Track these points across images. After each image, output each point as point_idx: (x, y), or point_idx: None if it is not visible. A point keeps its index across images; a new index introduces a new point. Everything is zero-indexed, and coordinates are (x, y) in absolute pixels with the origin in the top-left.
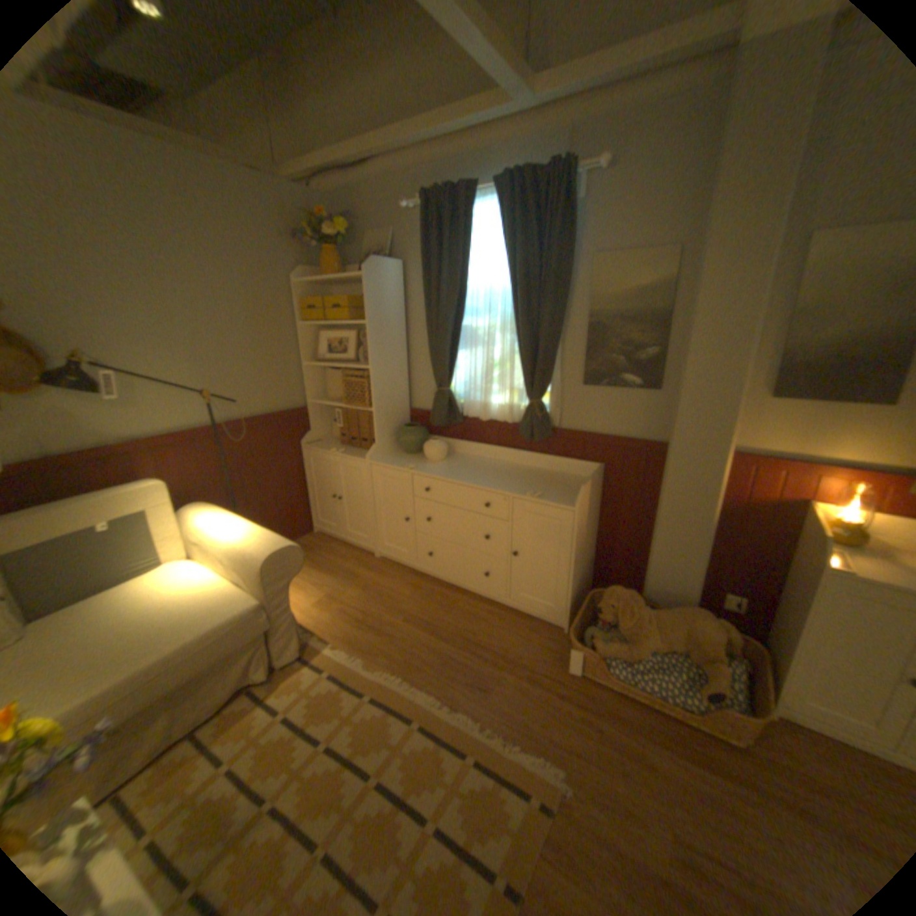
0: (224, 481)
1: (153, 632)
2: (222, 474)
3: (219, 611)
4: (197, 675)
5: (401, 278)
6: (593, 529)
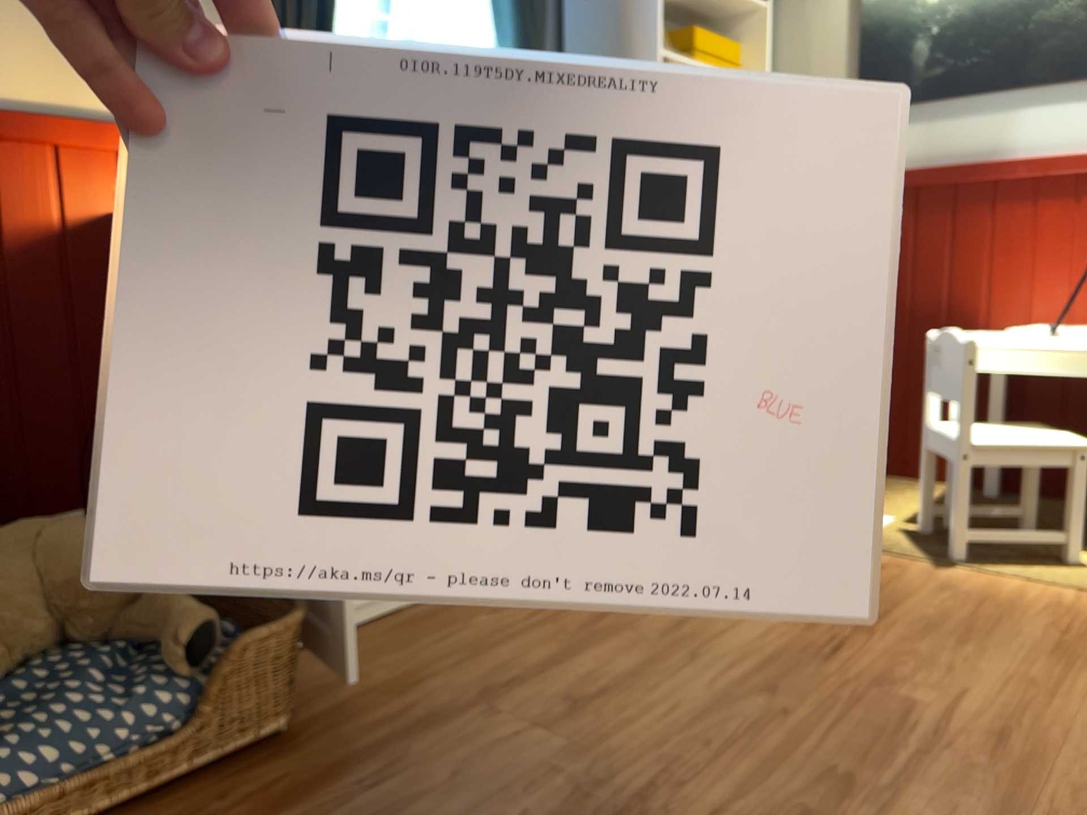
0: None
1: None
2: None
3: None
4: None
5: None
6: None
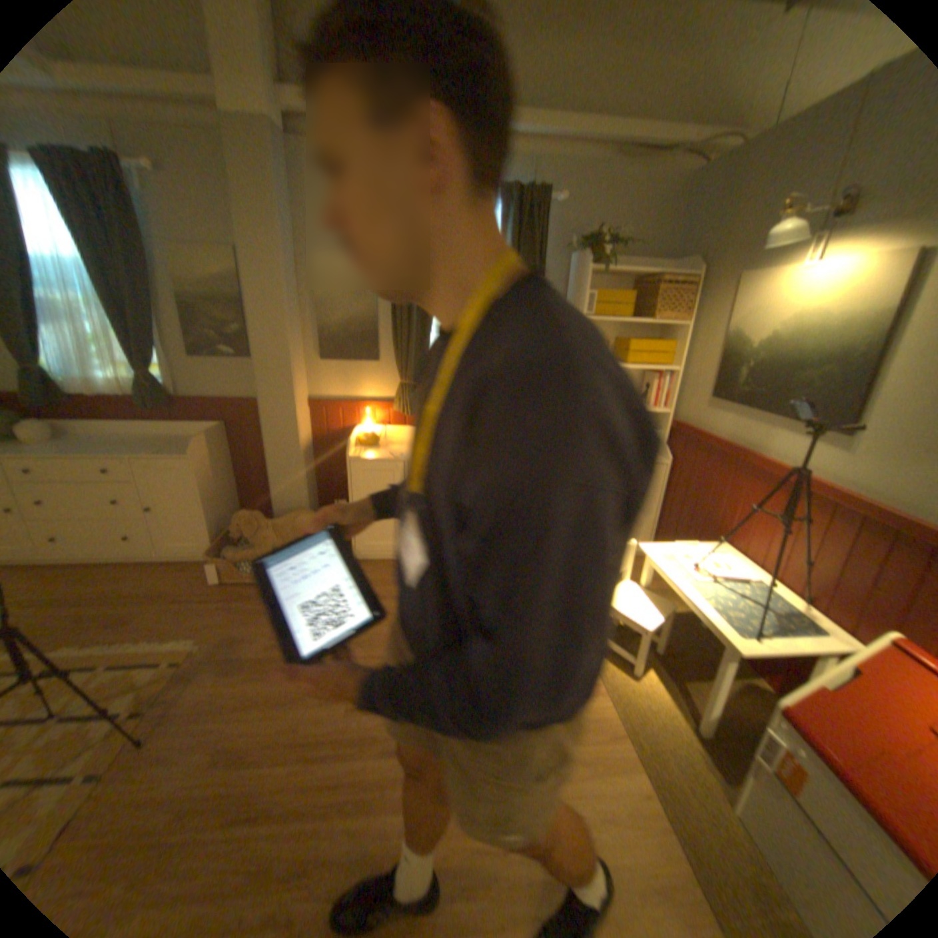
0: None
1: None
2: None
3: None
4: None
5: None
6: (226, 477)
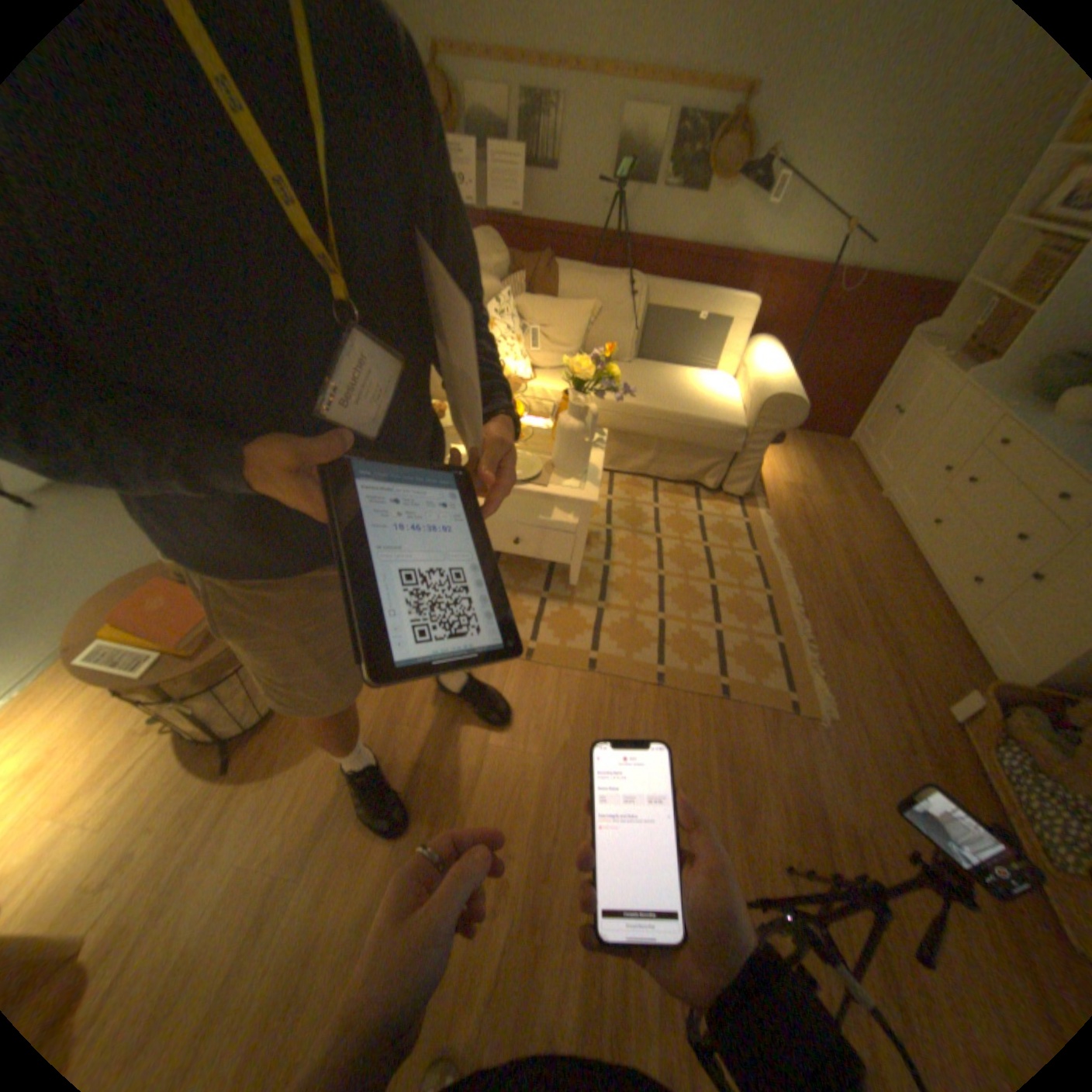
0: (806, 333)
1: (679, 399)
2: (810, 325)
3: (719, 414)
4: (680, 445)
5: None
6: None
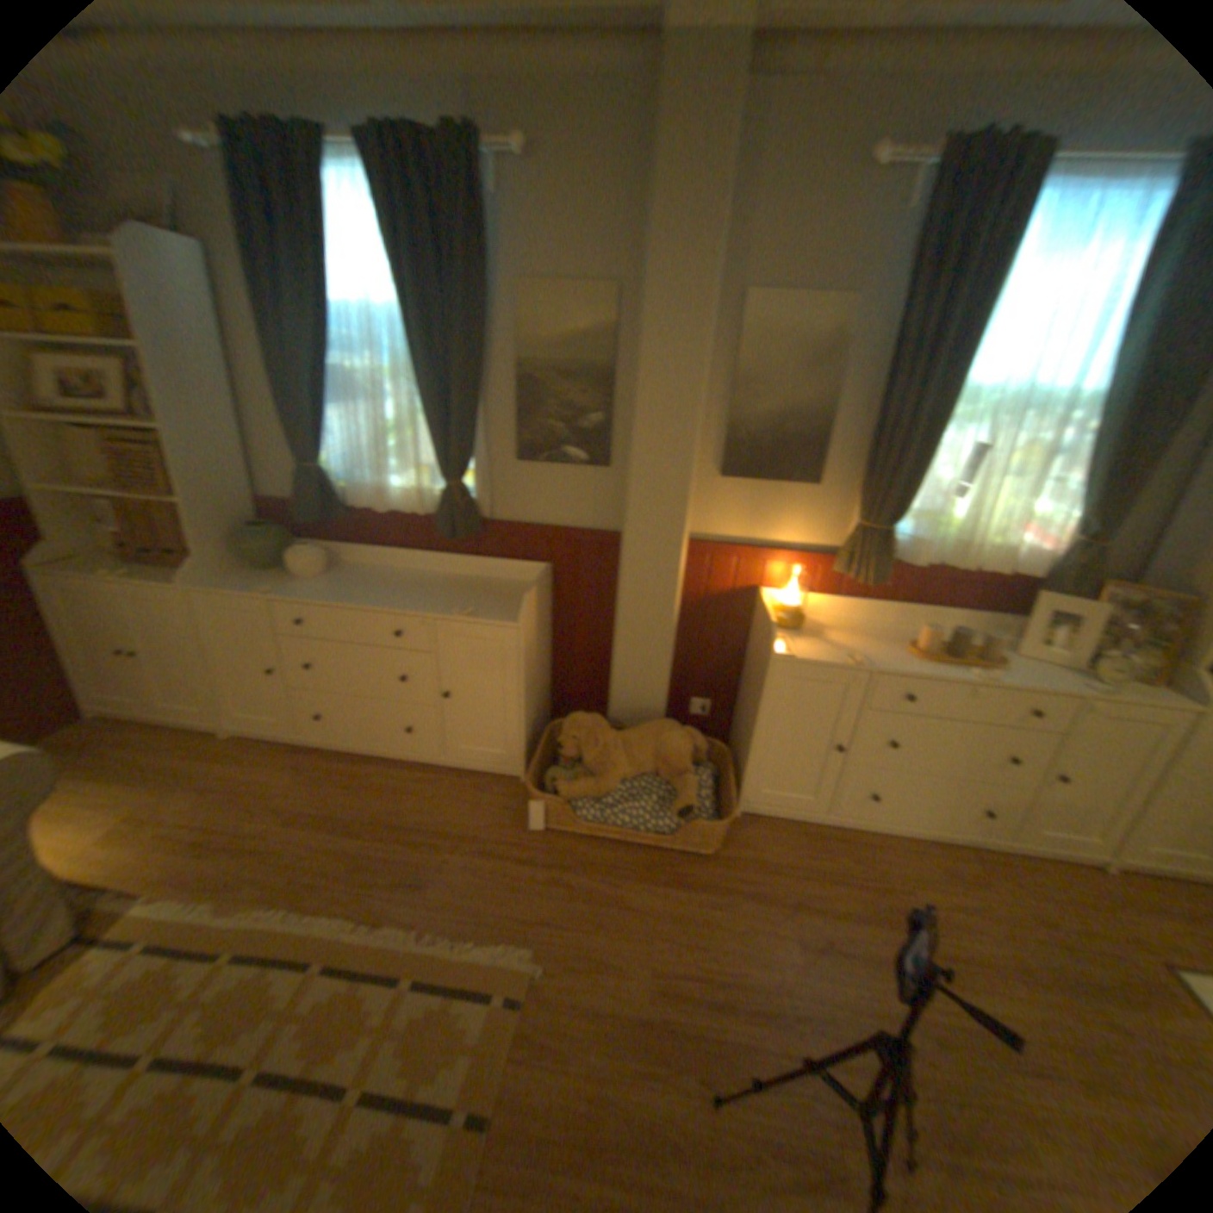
0: None
1: None
2: None
3: None
4: None
5: (205, 273)
6: (545, 647)
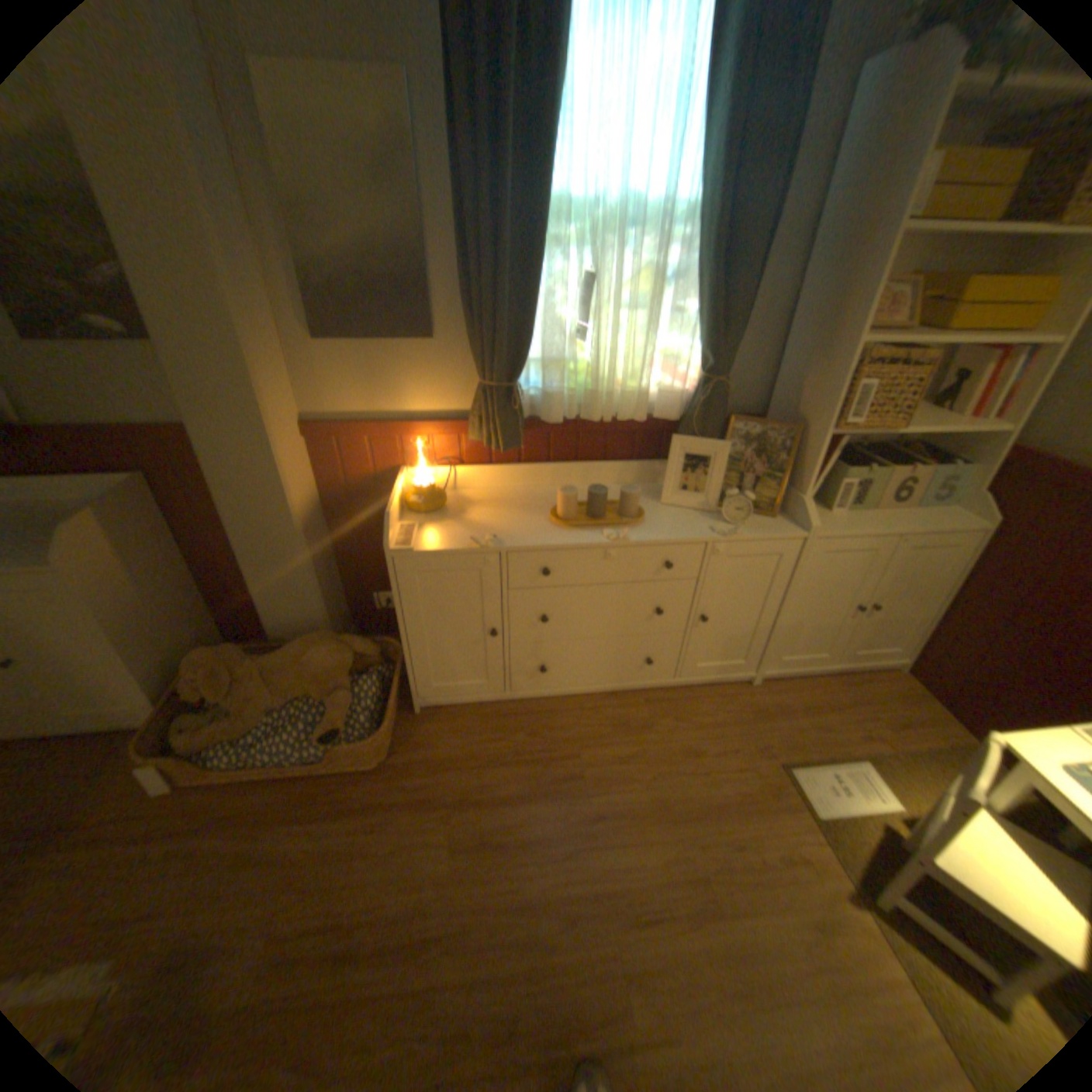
0: None
1: None
2: None
3: None
4: None
5: None
6: (167, 572)
